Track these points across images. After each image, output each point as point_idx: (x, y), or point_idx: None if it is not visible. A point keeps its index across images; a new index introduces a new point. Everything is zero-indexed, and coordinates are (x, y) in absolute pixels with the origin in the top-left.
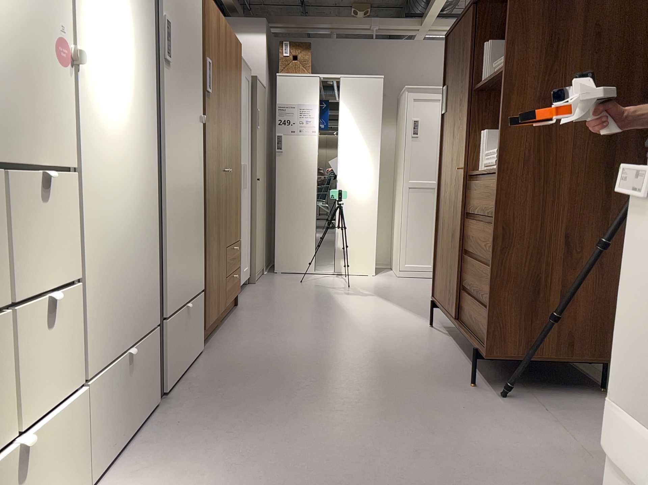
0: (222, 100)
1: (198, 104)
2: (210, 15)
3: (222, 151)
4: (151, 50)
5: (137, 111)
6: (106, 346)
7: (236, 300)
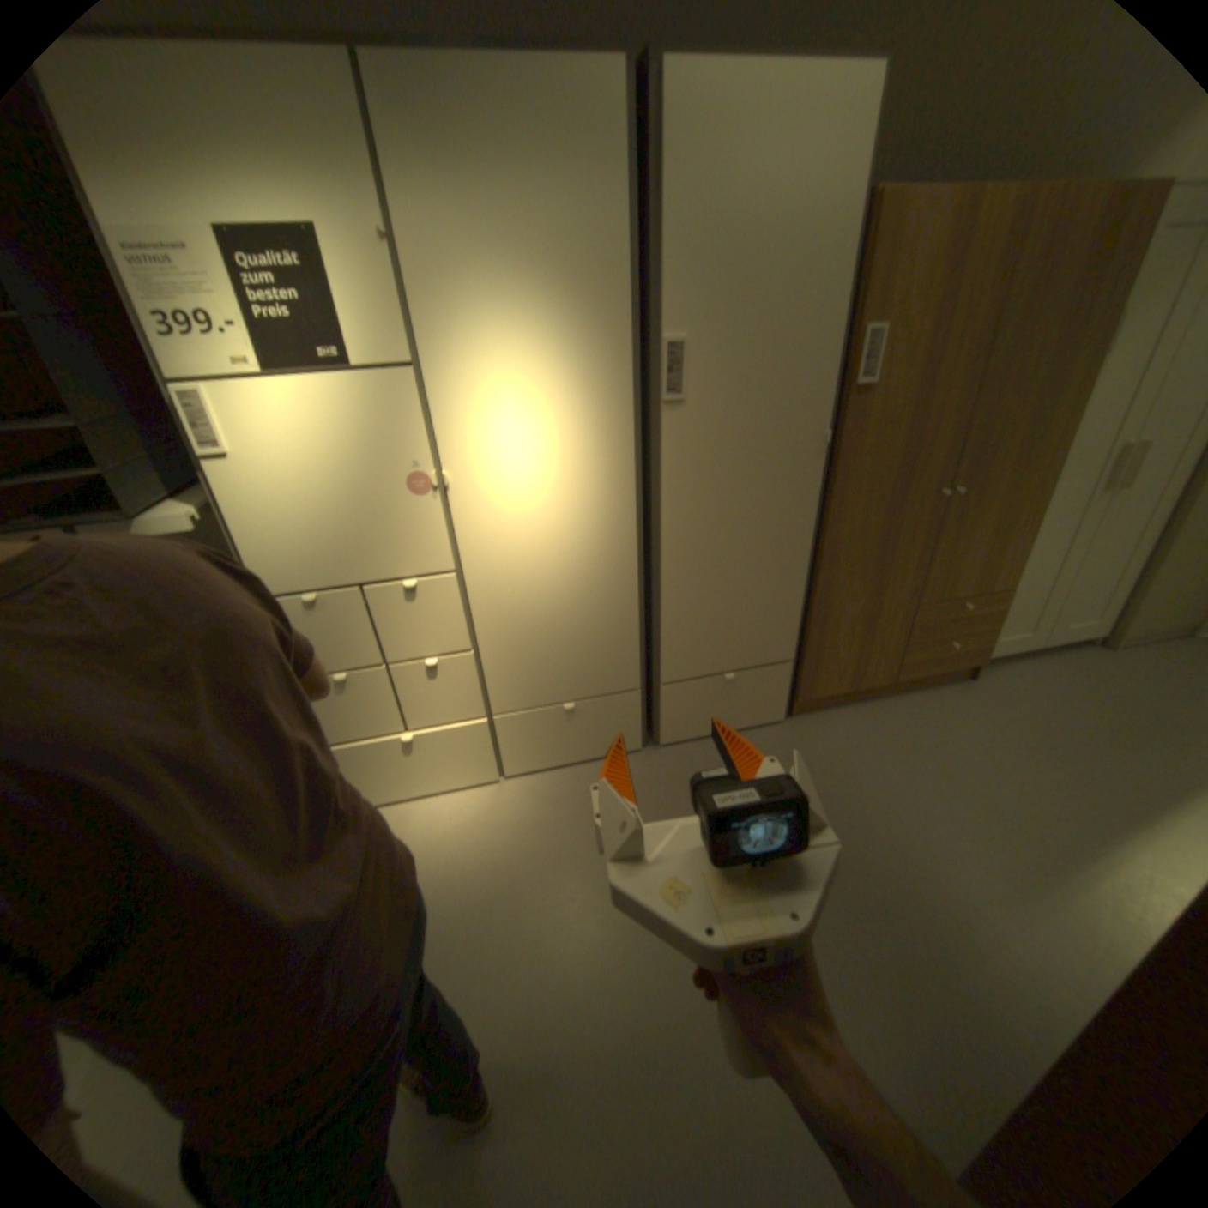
0: (956, 372)
1: (813, 418)
2: (916, 224)
3: (932, 464)
4: (635, 400)
5: (585, 491)
6: (528, 696)
7: (977, 673)
